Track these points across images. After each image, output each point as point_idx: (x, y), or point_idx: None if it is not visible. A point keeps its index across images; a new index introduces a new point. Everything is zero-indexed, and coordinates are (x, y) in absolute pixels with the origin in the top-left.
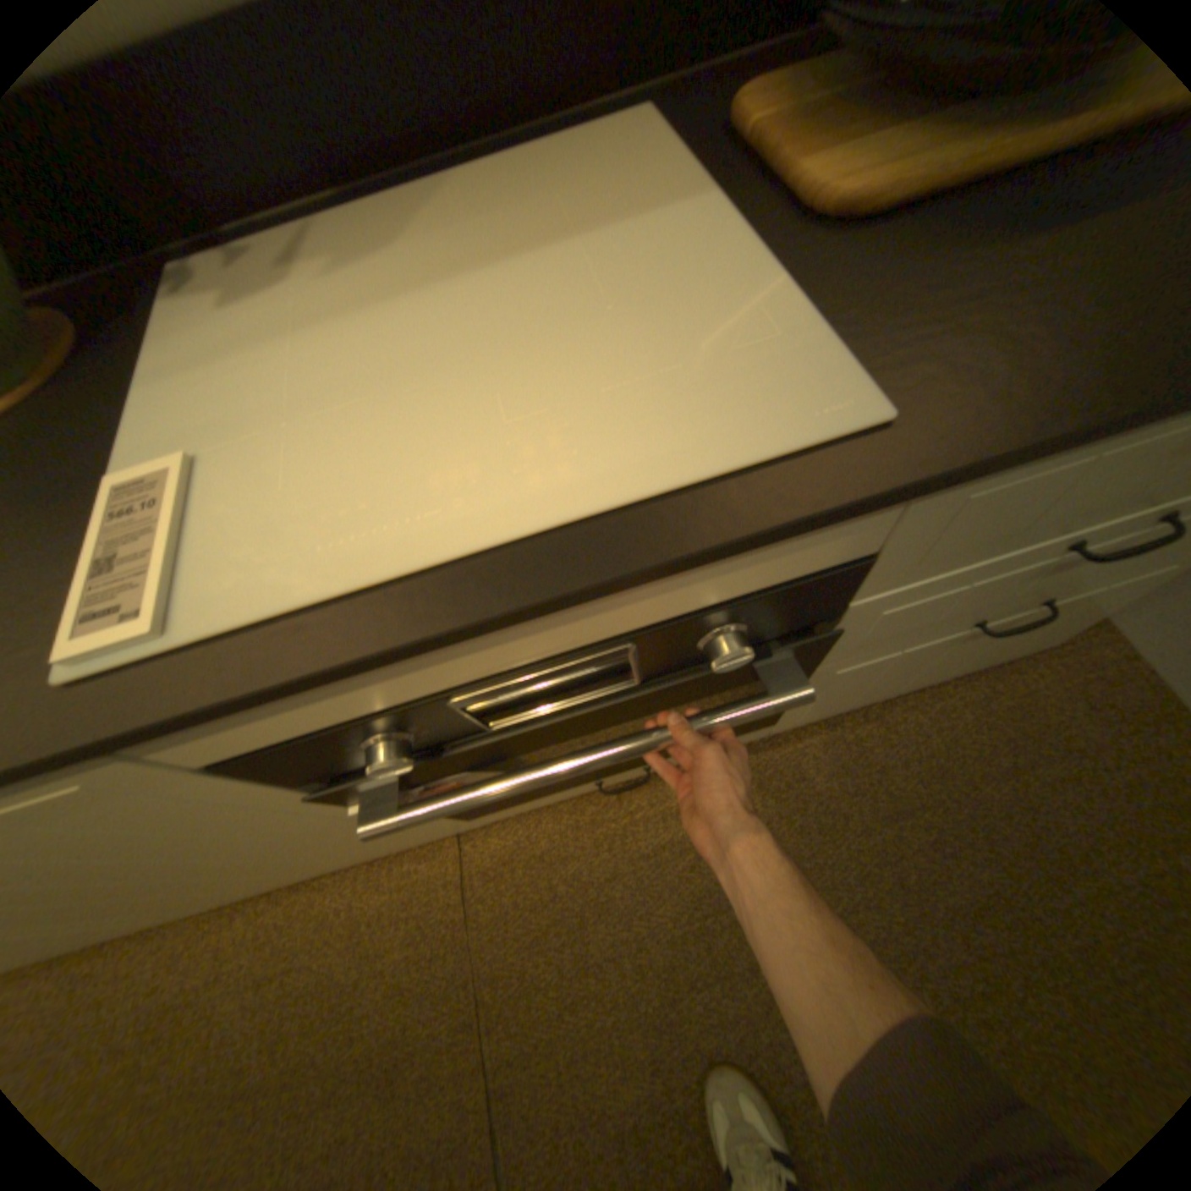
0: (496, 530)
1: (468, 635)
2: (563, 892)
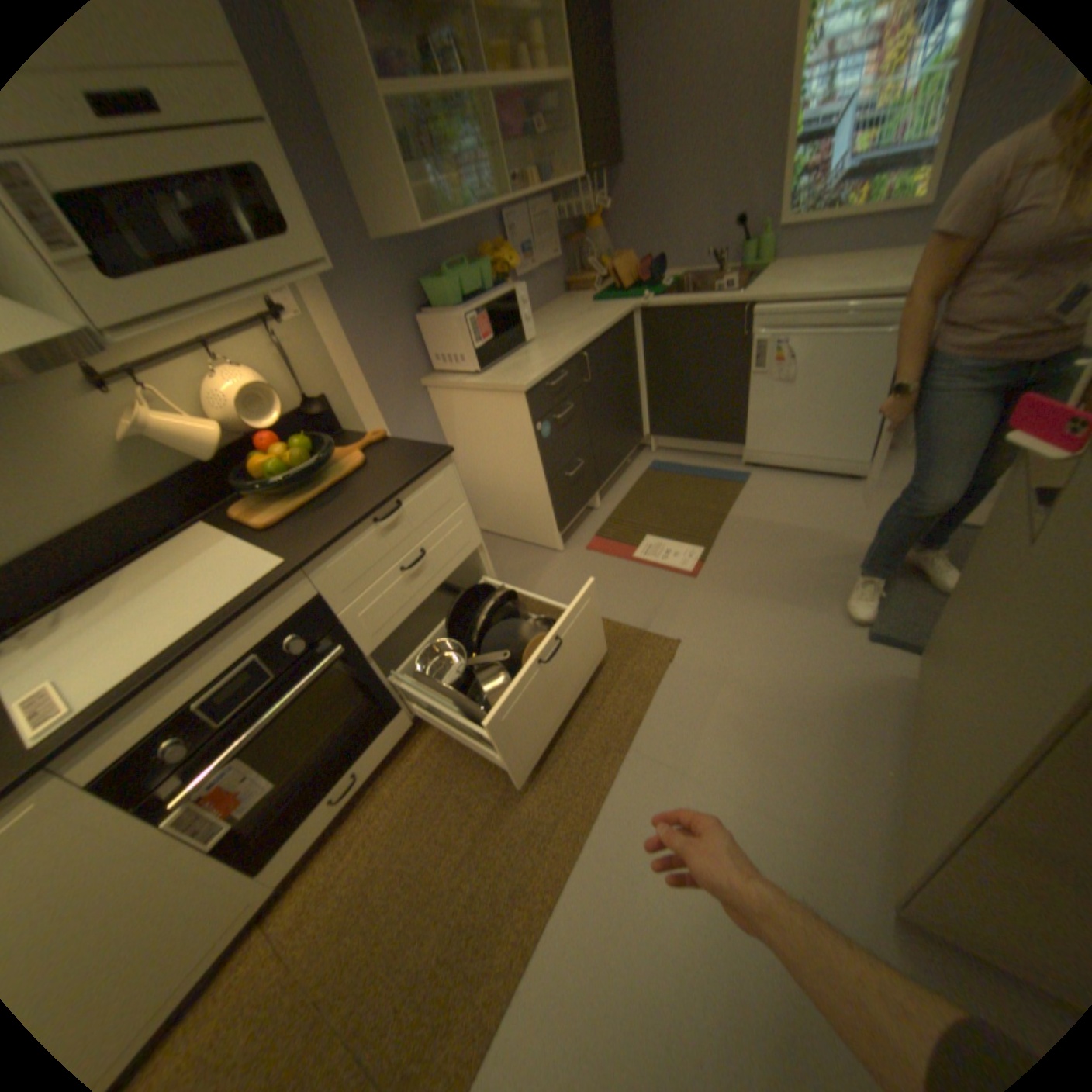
0: (186, 631)
1: (187, 656)
2: (344, 892)
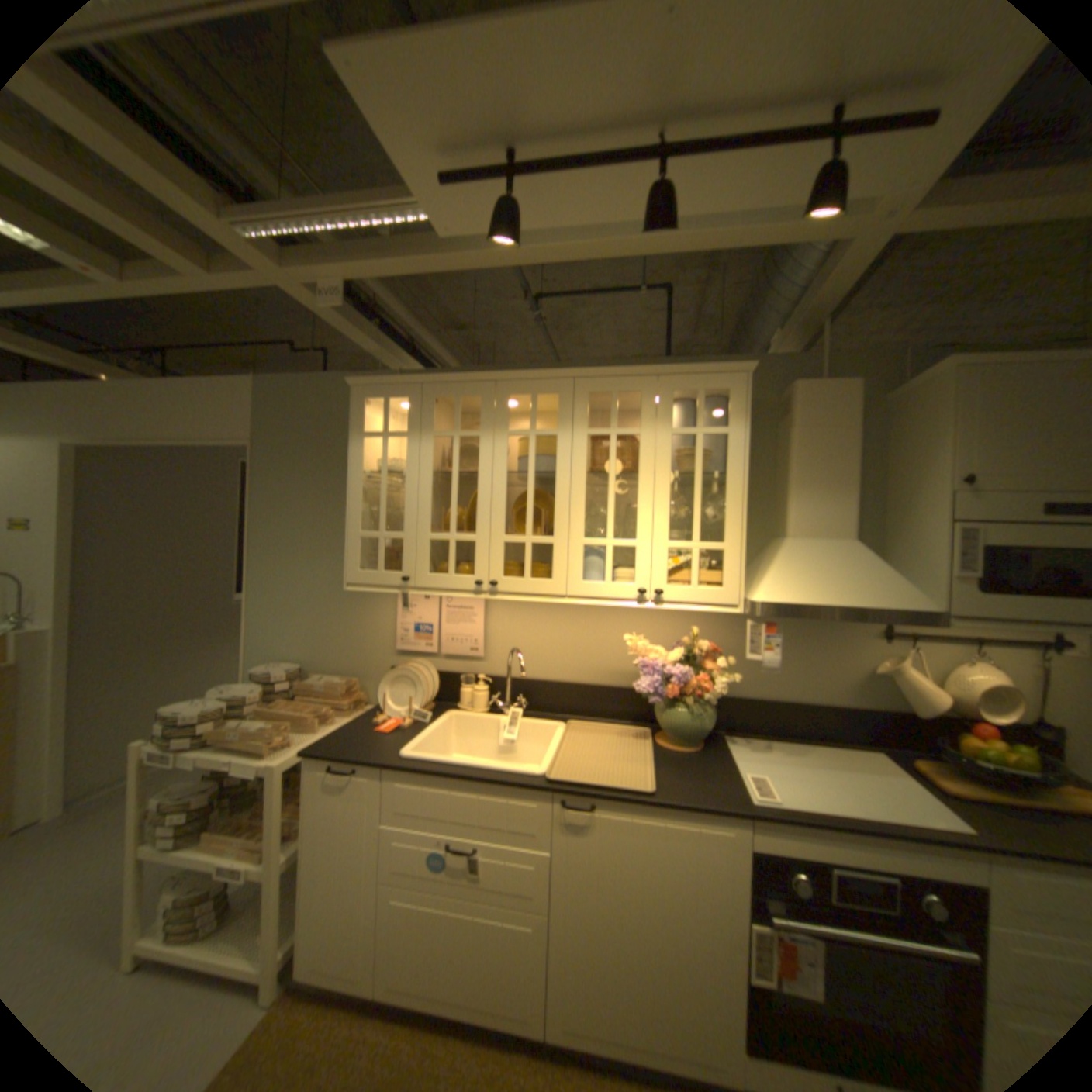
0: (868, 820)
1: (863, 836)
2: None
